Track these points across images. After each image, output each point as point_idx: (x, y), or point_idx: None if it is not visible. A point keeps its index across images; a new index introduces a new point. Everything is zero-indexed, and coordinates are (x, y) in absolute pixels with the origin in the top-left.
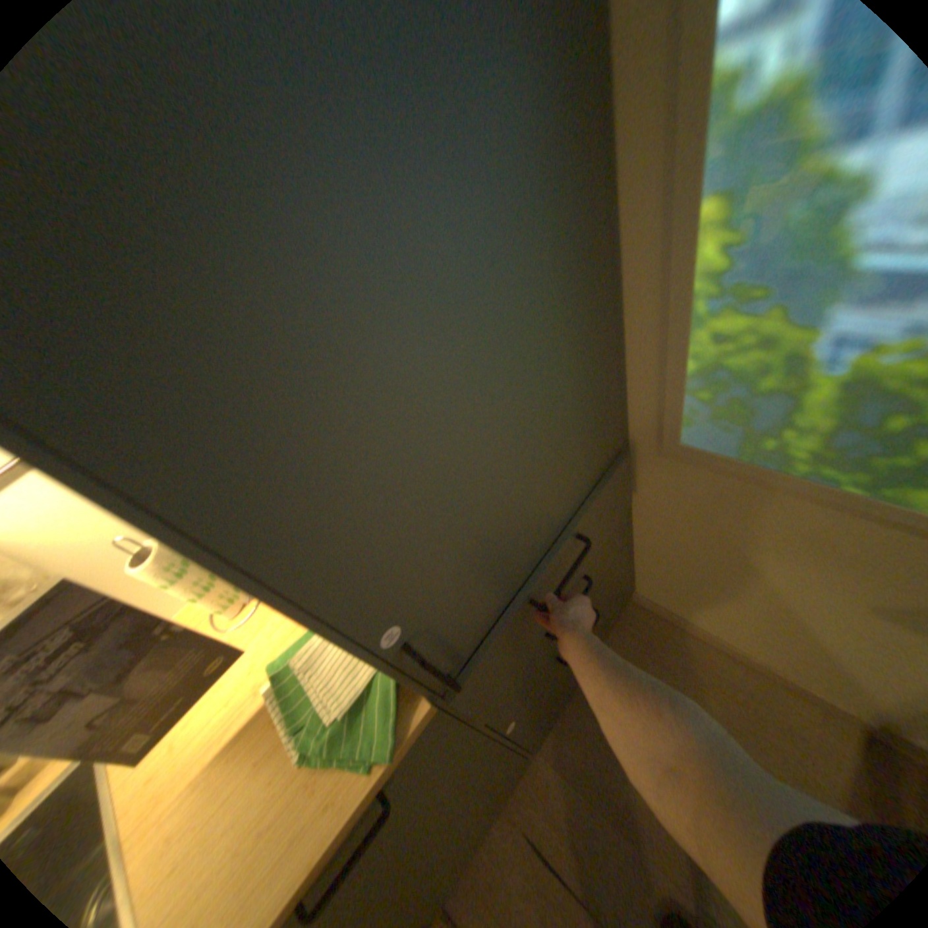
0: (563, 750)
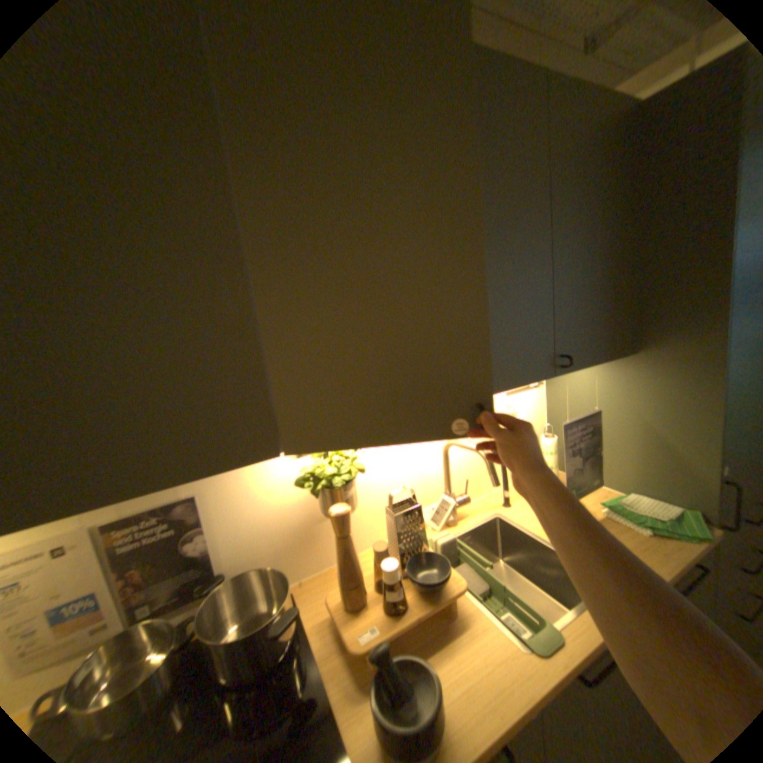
0: None
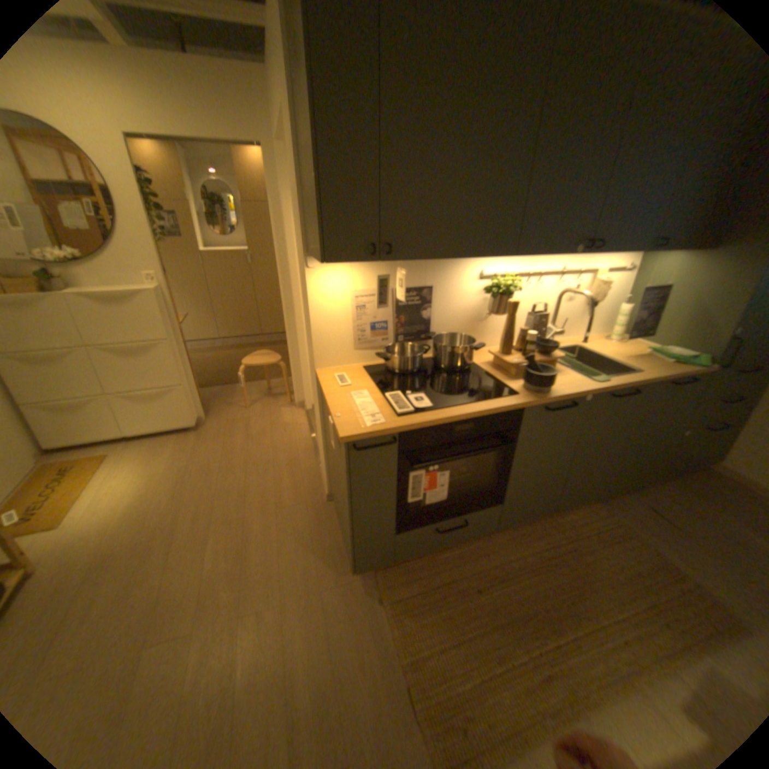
0: (669, 493)
